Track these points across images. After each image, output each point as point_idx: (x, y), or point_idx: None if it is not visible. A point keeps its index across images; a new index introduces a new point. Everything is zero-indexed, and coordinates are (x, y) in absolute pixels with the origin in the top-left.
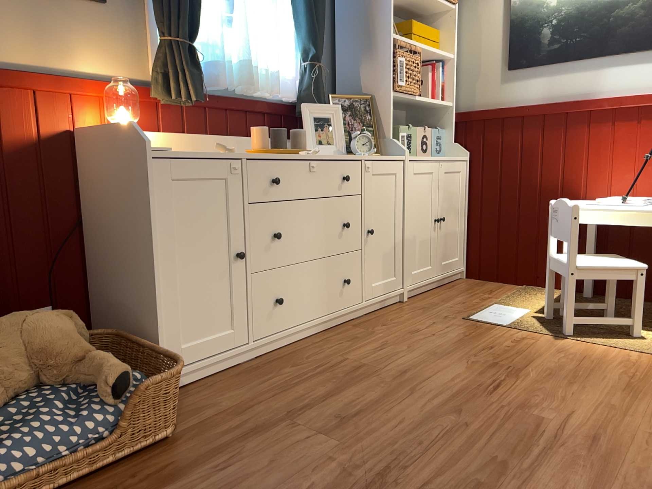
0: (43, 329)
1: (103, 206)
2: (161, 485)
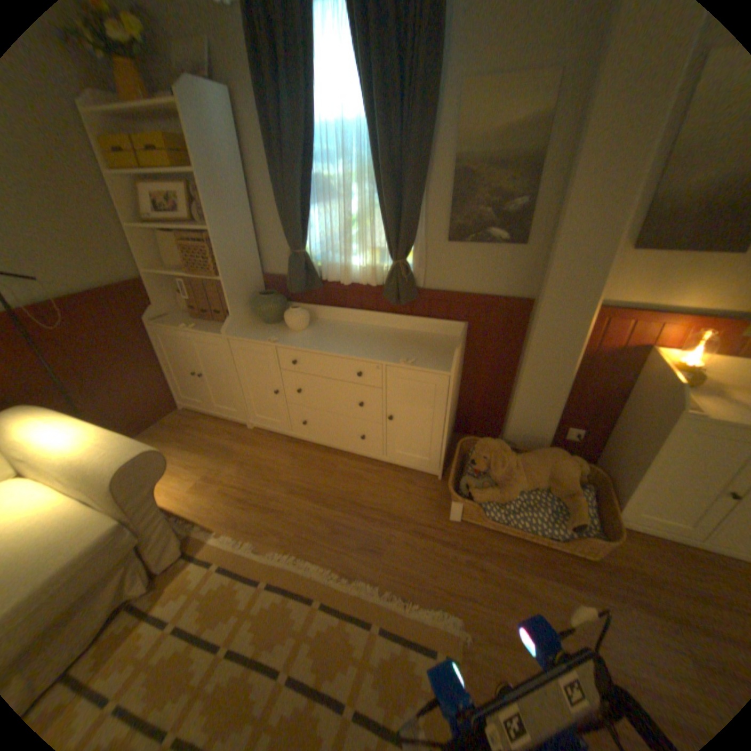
0: (562, 471)
1: (641, 406)
2: (572, 585)
